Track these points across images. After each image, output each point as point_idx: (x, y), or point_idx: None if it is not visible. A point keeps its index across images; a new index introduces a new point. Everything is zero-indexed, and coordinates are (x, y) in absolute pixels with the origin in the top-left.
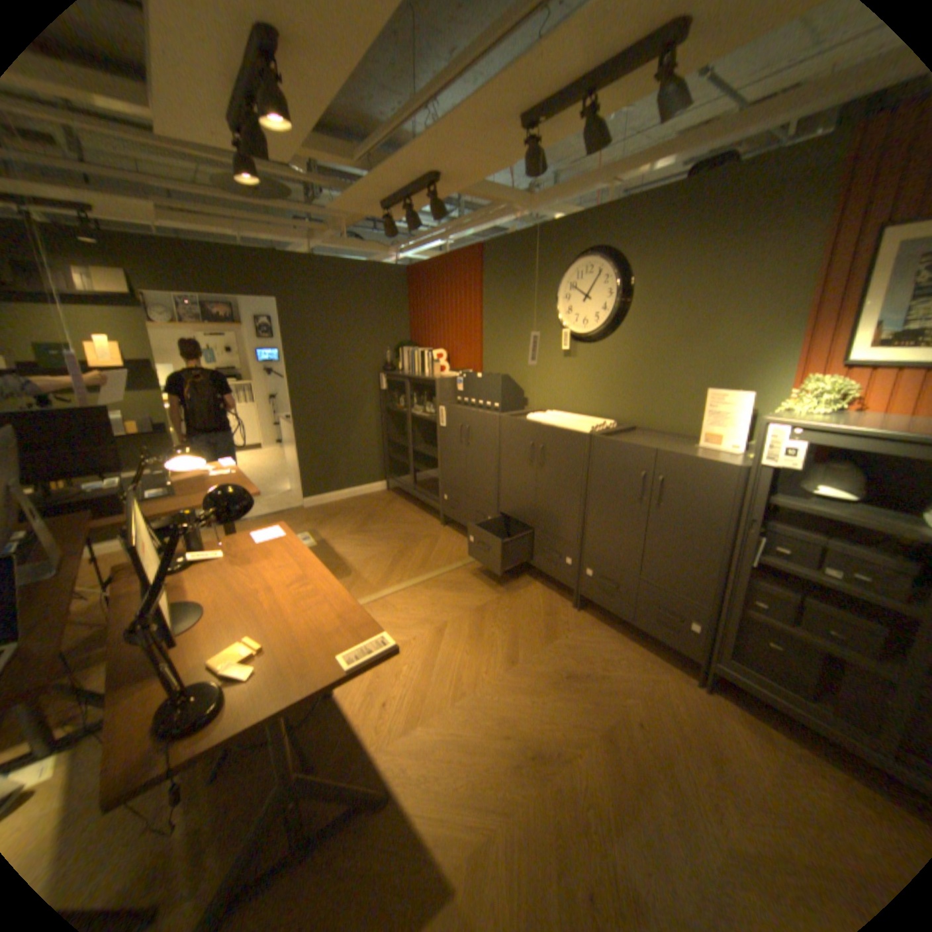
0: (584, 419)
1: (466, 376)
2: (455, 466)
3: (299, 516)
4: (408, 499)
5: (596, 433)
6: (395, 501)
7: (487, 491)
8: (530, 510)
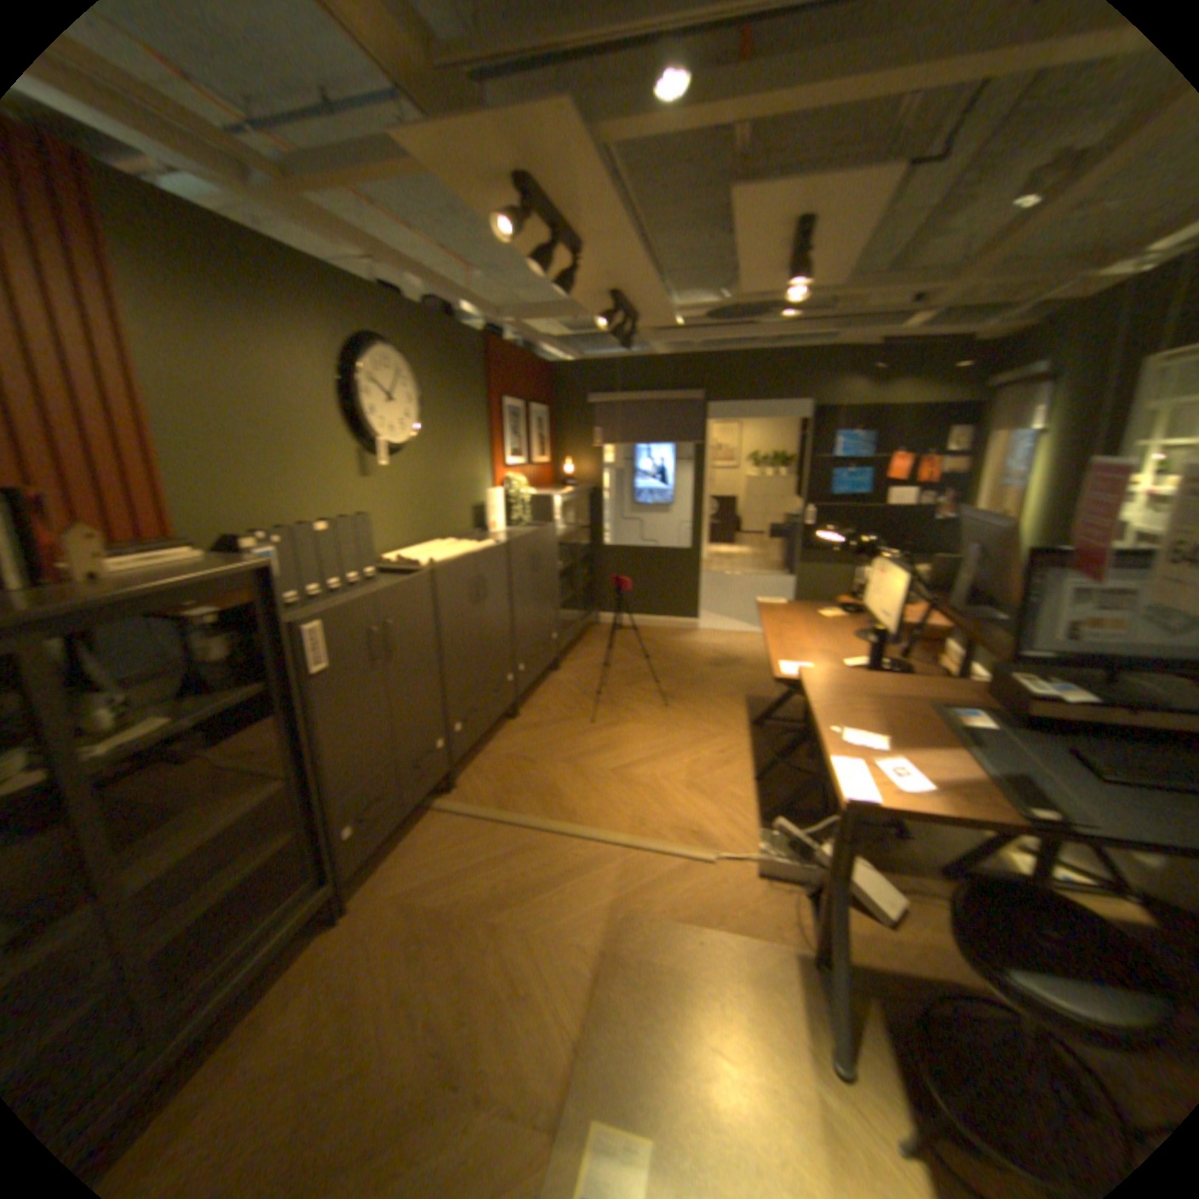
0: (438, 544)
1: (276, 539)
2: (360, 731)
3: None
4: None
5: (494, 542)
6: None
7: (428, 703)
8: (478, 664)
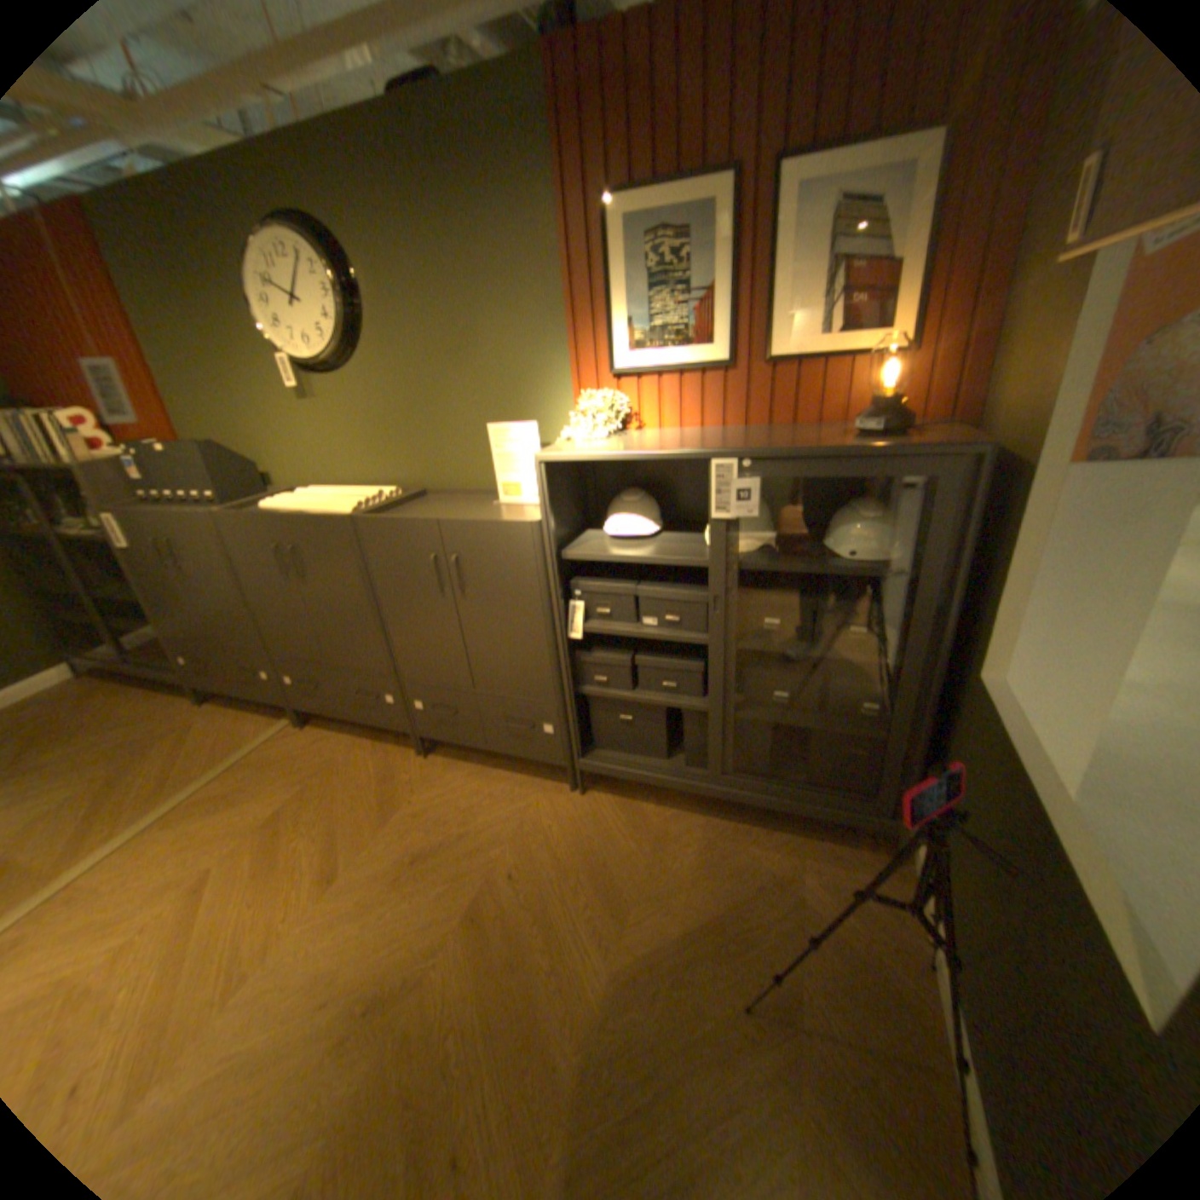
0: (352, 493)
1: (137, 452)
2: (175, 607)
3: None
4: (126, 680)
5: (362, 512)
6: (96, 692)
7: (242, 633)
8: (314, 645)
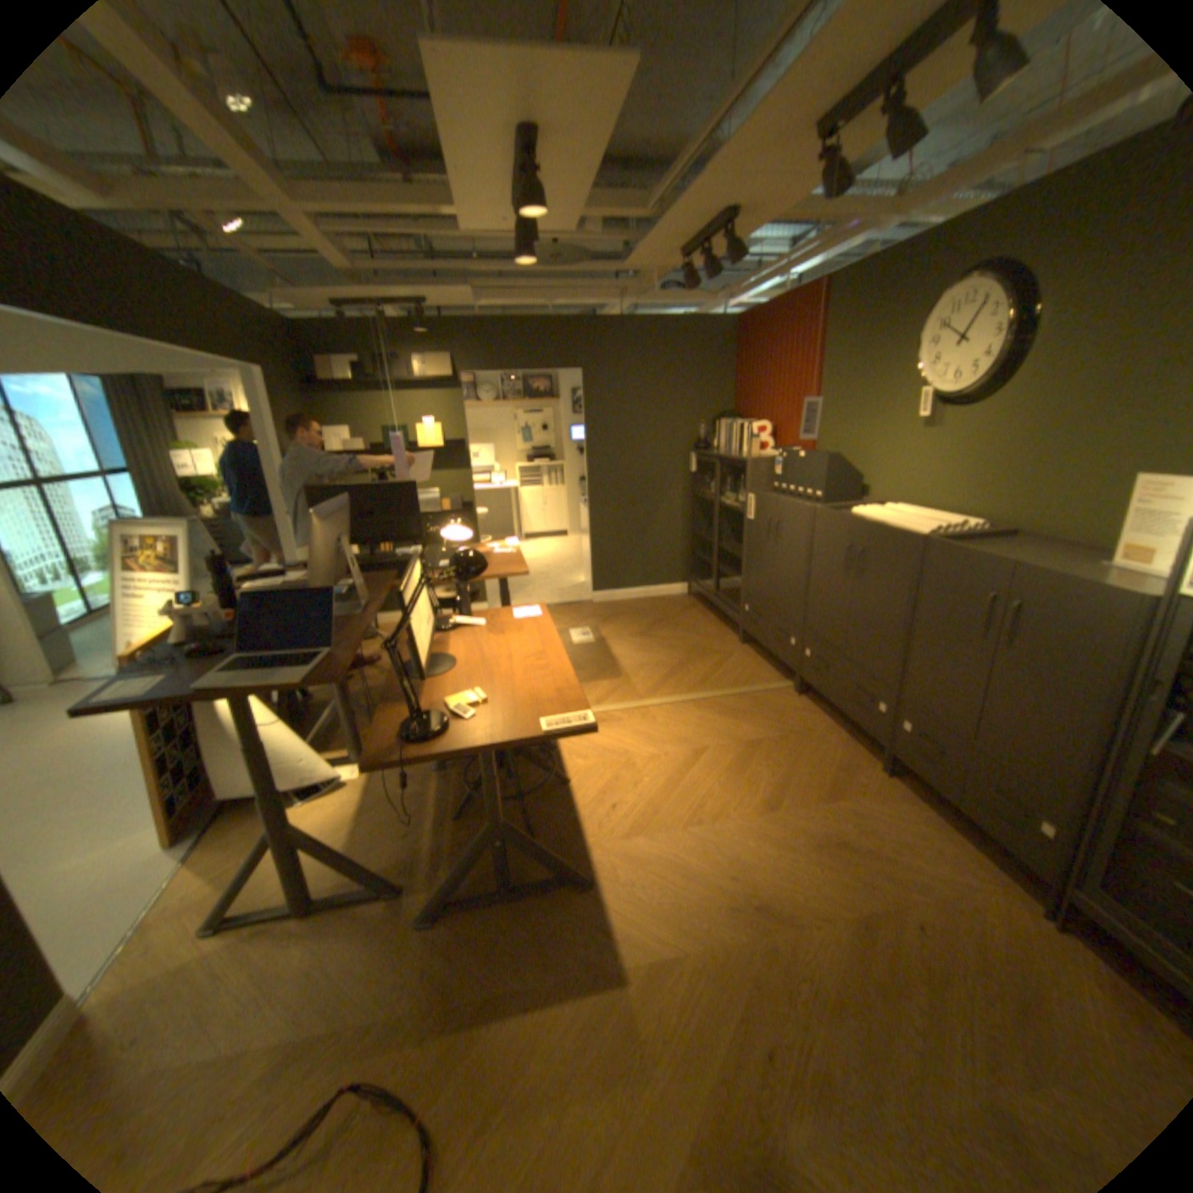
0: (936, 516)
1: (786, 455)
2: (760, 569)
3: (586, 610)
4: (709, 607)
5: (938, 535)
6: (693, 608)
7: (793, 604)
8: (841, 633)
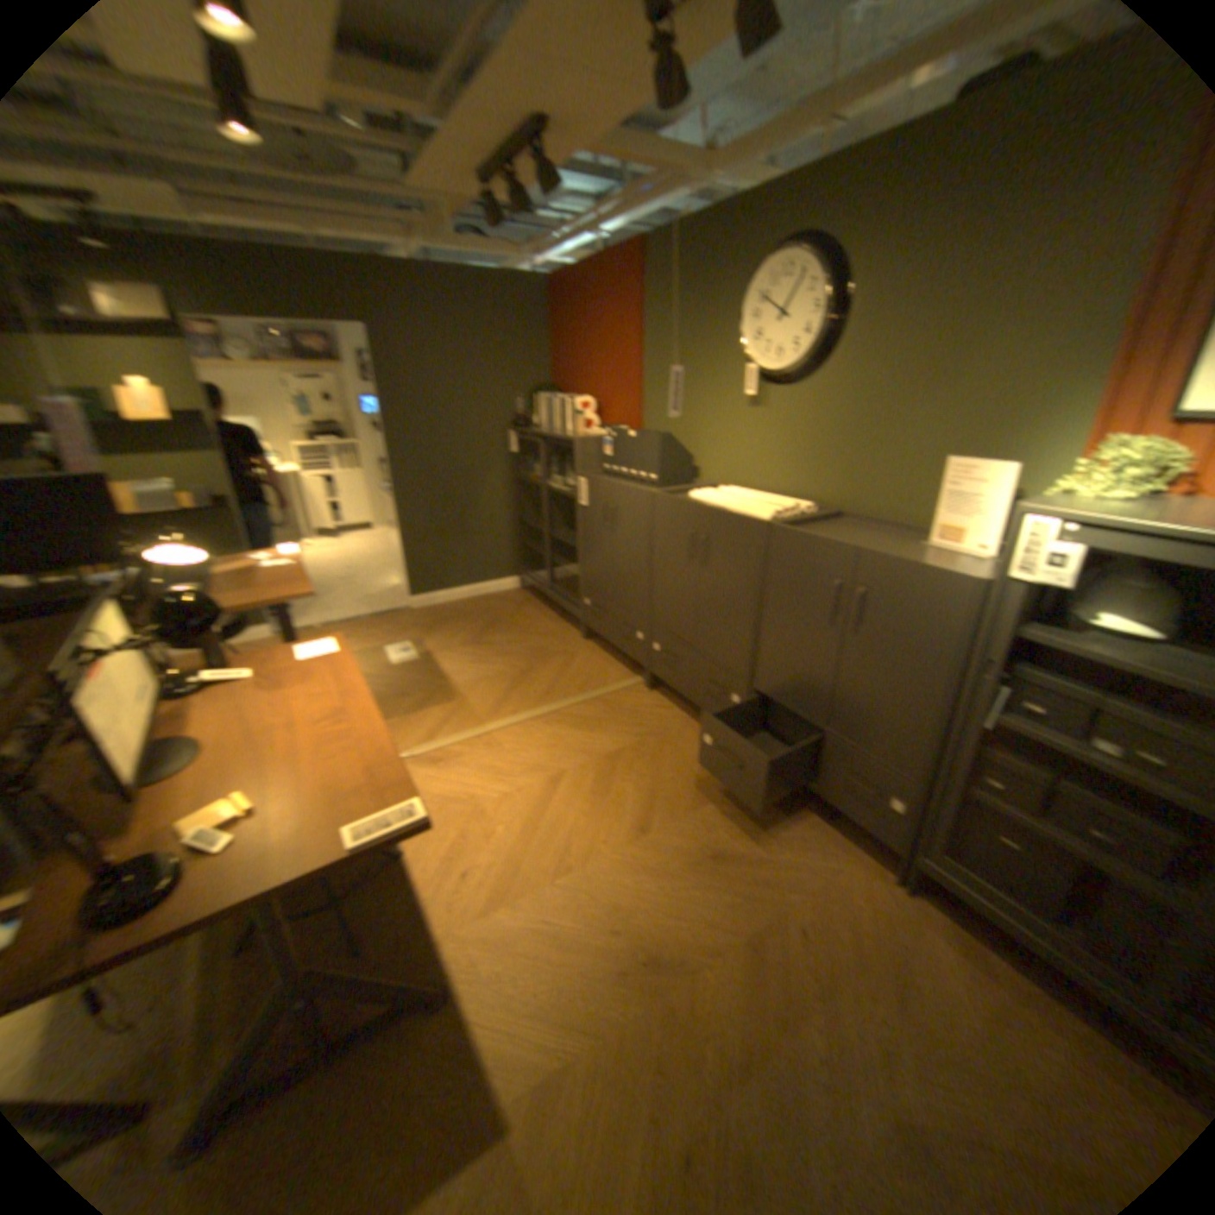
0: (768, 499)
1: (613, 434)
2: (596, 559)
3: (401, 618)
4: (544, 601)
5: (777, 520)
6: (526, 603)
7: (635, 595)
8: (687, 625)
